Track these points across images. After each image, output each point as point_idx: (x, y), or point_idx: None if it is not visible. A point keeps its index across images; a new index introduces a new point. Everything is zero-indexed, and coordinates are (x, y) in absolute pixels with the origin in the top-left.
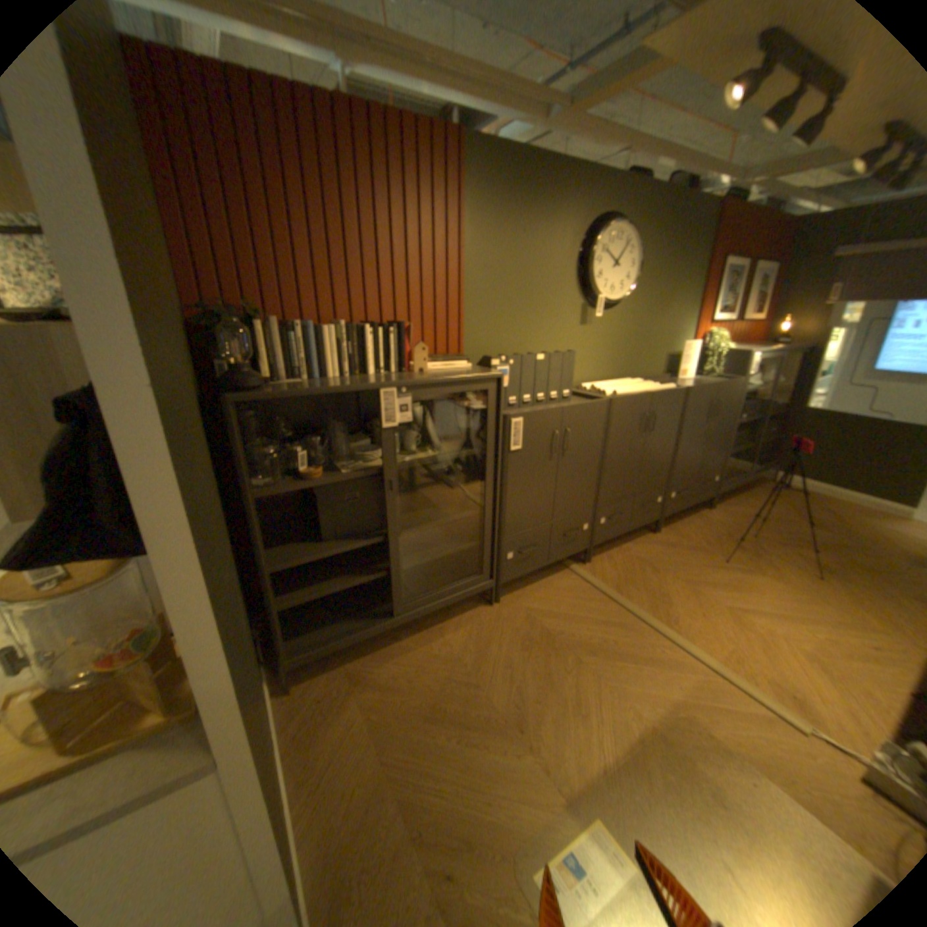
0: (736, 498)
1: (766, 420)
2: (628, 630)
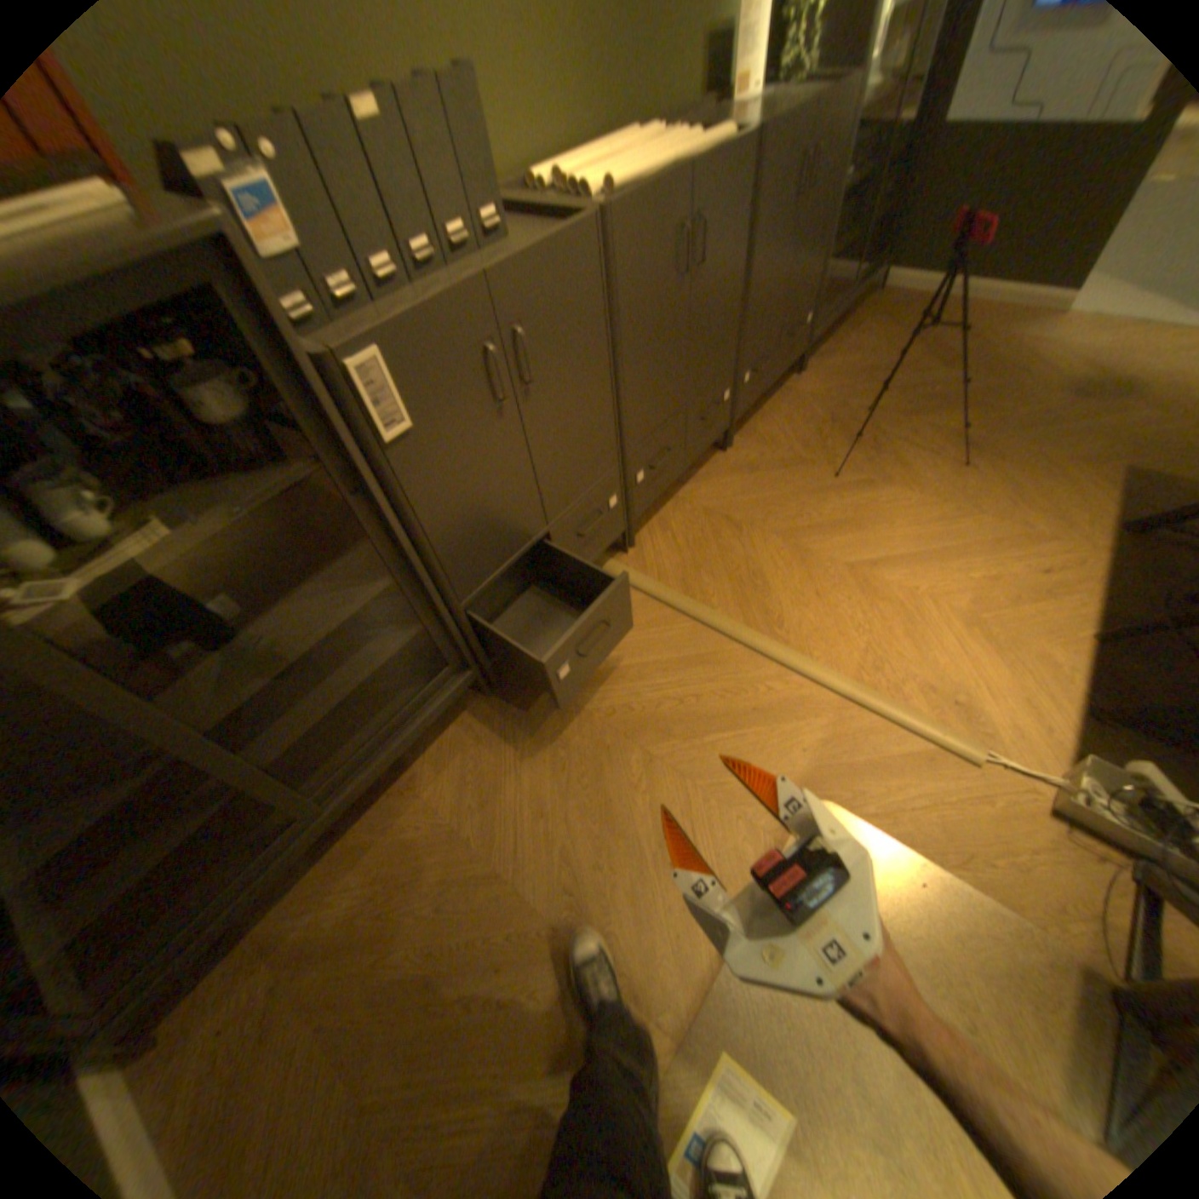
0: (833, 339)
1: (878, 168)
2: (712, 665)
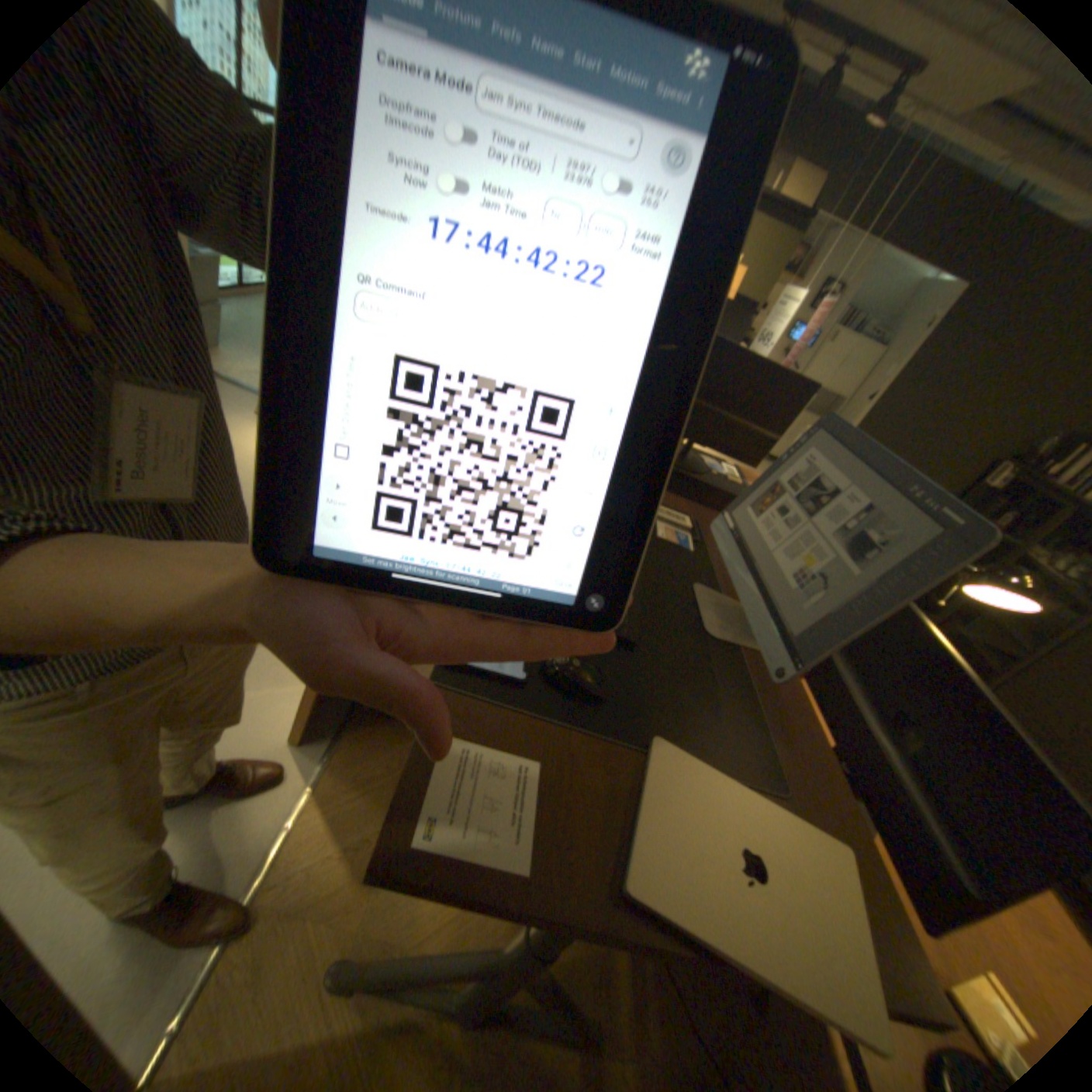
0: None
1: None
2: None
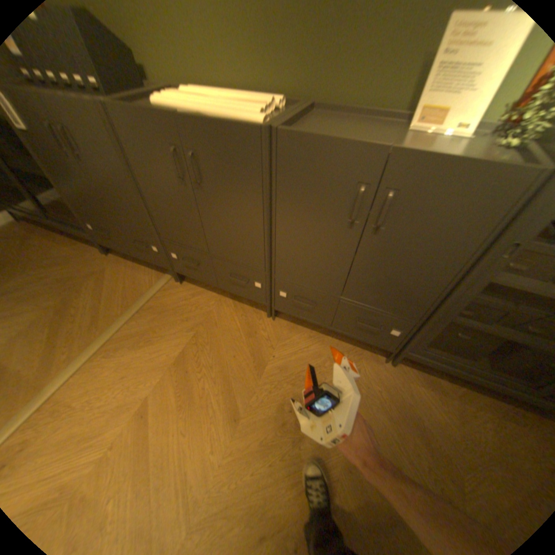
0: (473, 393)
1: None
2: (89, 326)
